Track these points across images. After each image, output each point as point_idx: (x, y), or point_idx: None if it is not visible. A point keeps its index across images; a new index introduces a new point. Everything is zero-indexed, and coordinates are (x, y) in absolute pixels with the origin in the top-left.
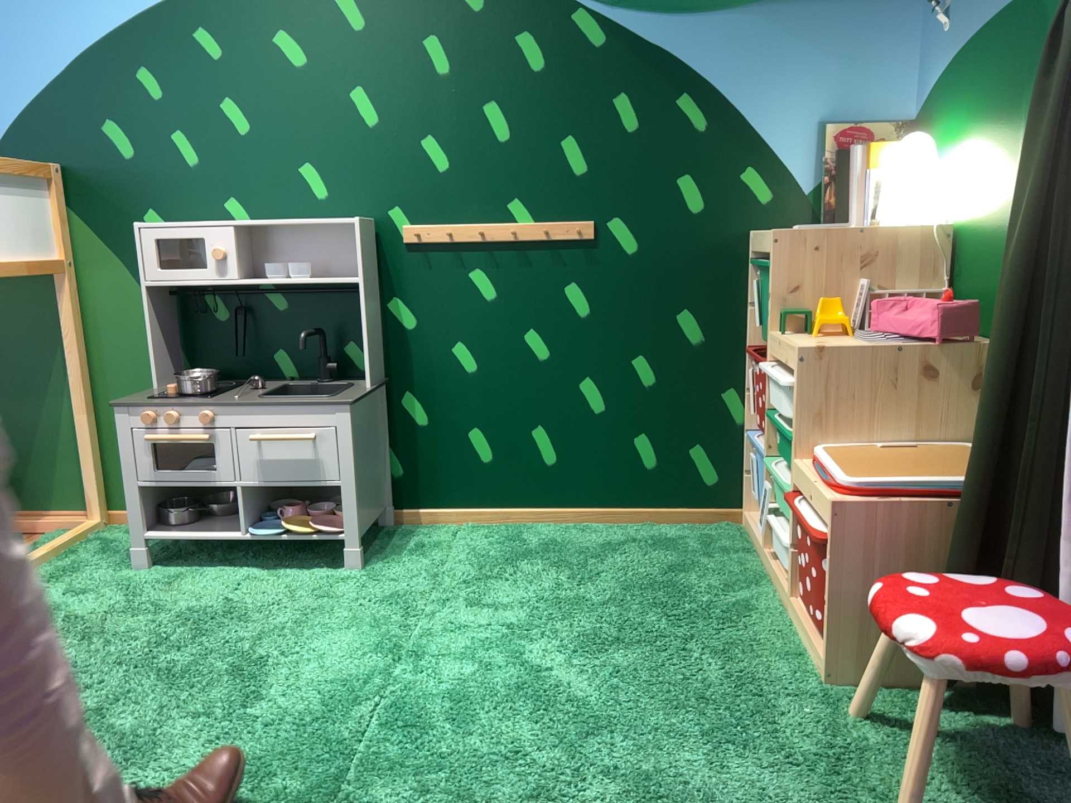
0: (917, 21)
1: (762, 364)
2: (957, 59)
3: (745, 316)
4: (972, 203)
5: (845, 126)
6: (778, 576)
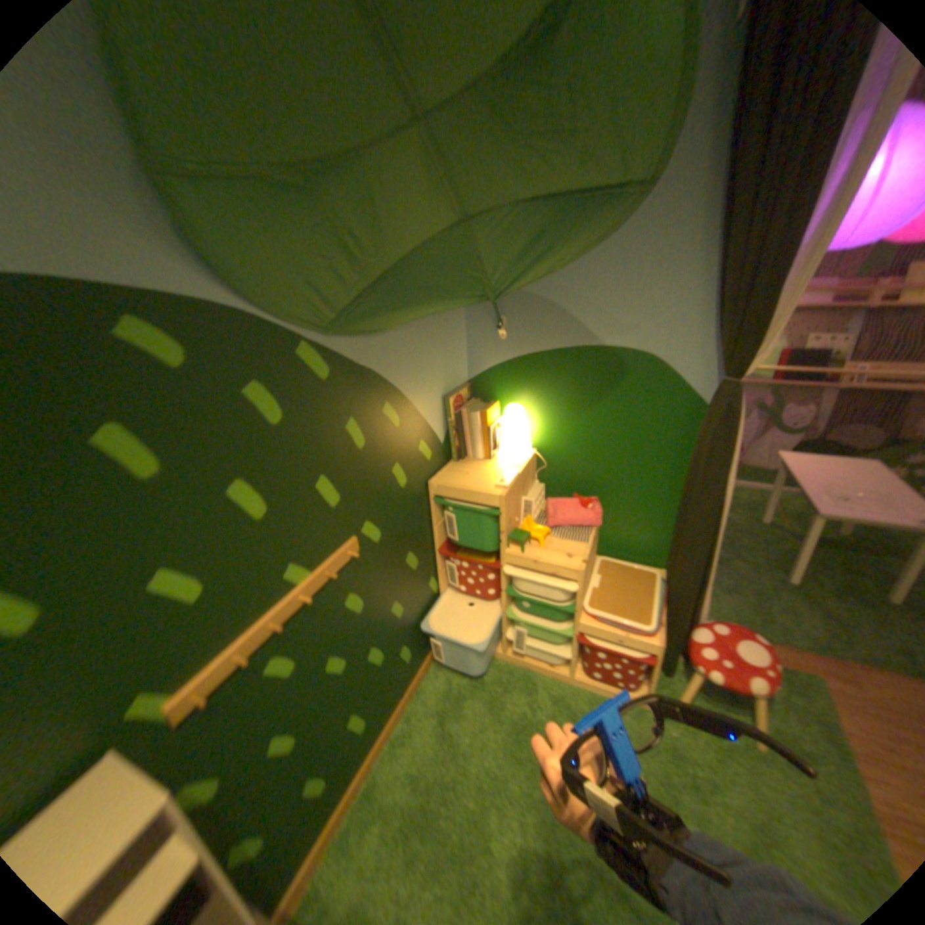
0: (466, 322)
1: (492, 567)
2: (523, 359)
3: (433, 532)
4: (552, 440)
5: (455, 396)
6: (540, 667)
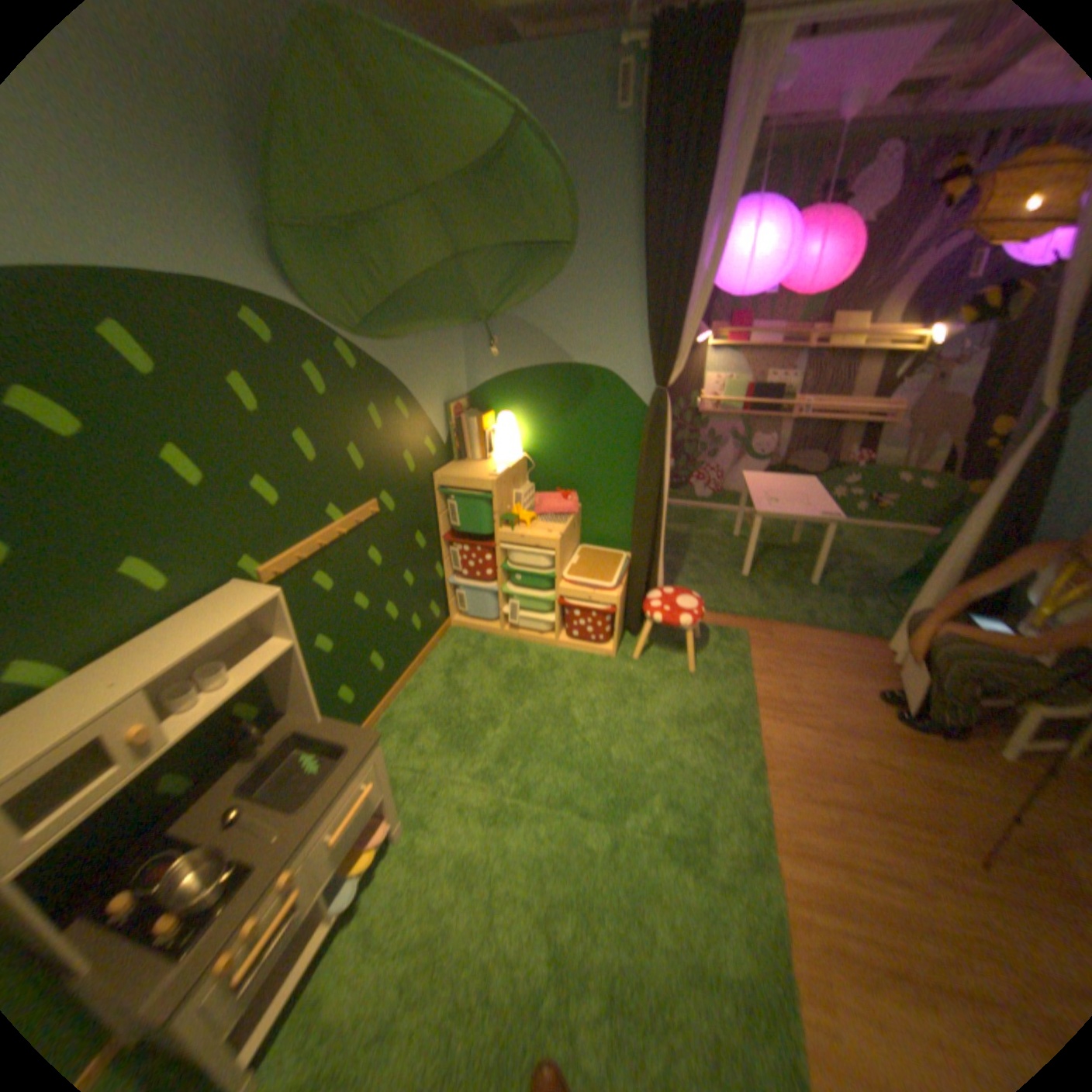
0: (463, 342)
1: (488, 547)
2: (511, 375)
3: (437, 521)
4: (538, 445)
5: (454, 404)
6: (531, 635)
